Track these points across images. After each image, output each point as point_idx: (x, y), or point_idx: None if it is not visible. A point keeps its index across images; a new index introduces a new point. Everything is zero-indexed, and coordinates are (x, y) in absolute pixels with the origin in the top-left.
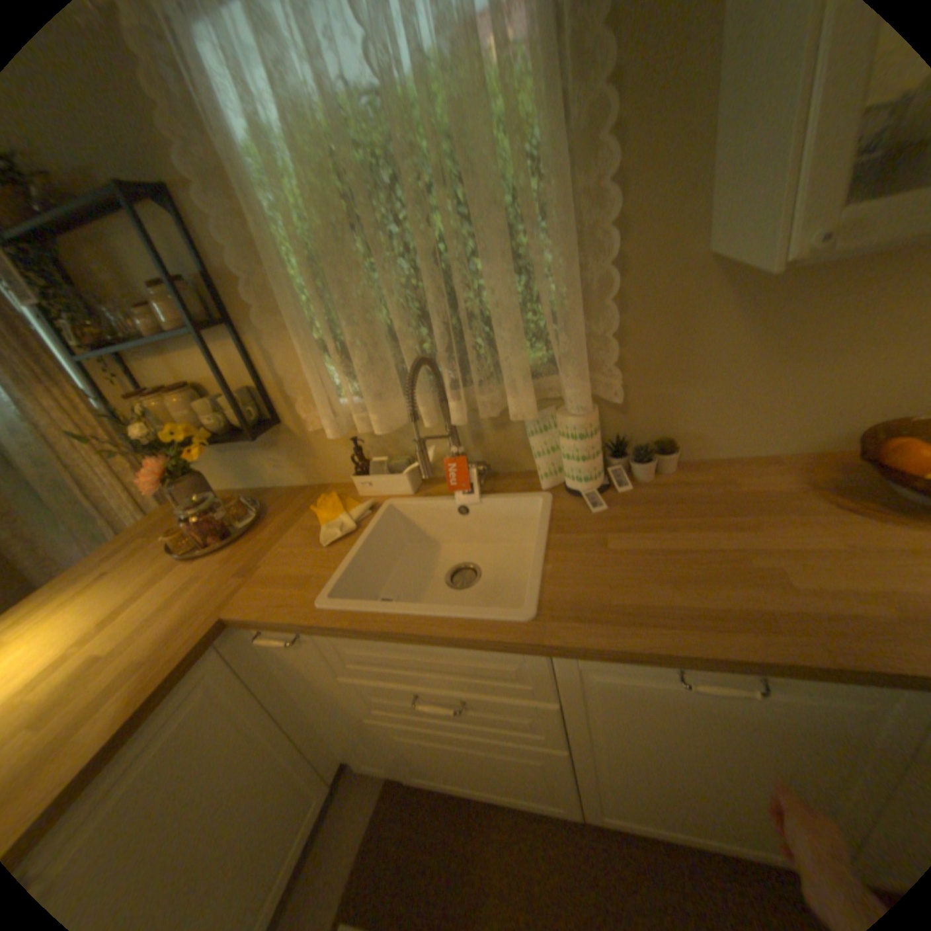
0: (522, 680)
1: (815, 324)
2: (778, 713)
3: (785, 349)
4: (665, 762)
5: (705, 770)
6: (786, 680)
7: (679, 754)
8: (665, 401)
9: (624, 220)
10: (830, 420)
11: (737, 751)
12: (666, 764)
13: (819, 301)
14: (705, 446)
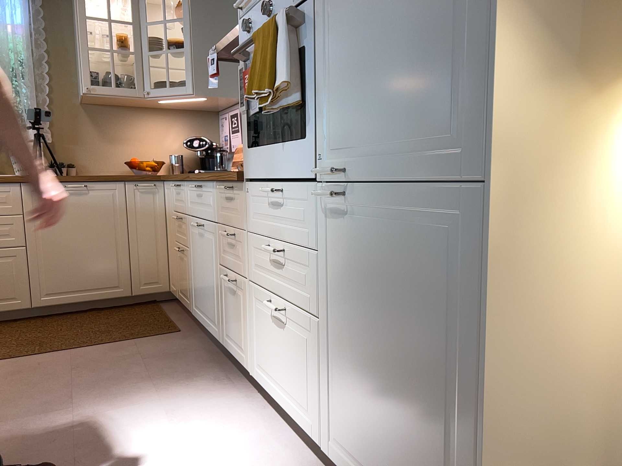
0: (7, 202)
1: (112, 132)
2: (91, 199)
3: (105, 138)
4: (63, 238)
5: (76, 238)
6: (90, 185)
7: (67, 231)
8: (69, 150)
9: (51, 88)
10: (123, 164)
11: (84, 223)
12: (63, 239)
13: (112, 125)
14: (86, 170)
